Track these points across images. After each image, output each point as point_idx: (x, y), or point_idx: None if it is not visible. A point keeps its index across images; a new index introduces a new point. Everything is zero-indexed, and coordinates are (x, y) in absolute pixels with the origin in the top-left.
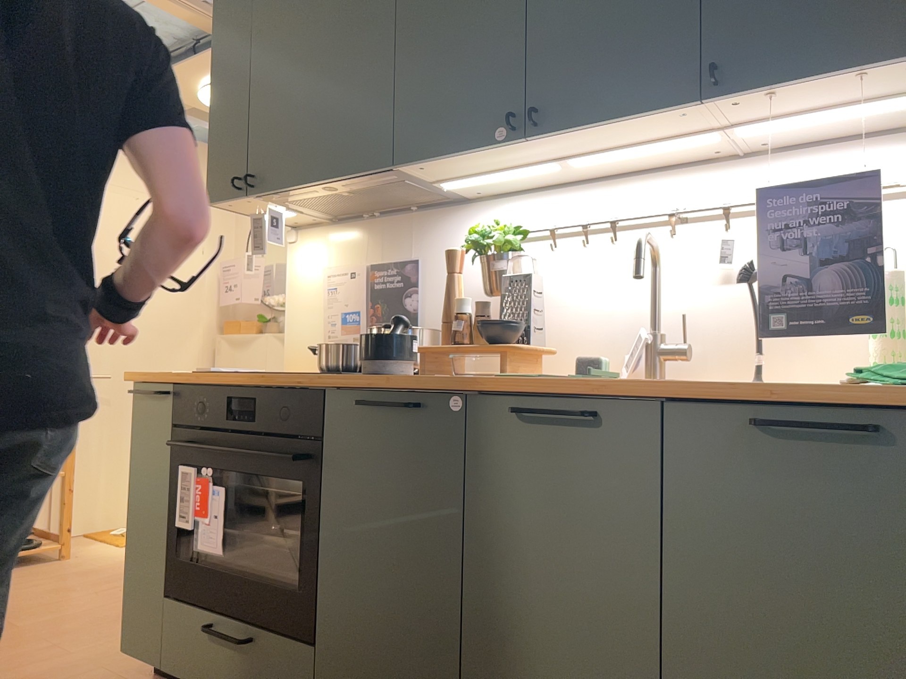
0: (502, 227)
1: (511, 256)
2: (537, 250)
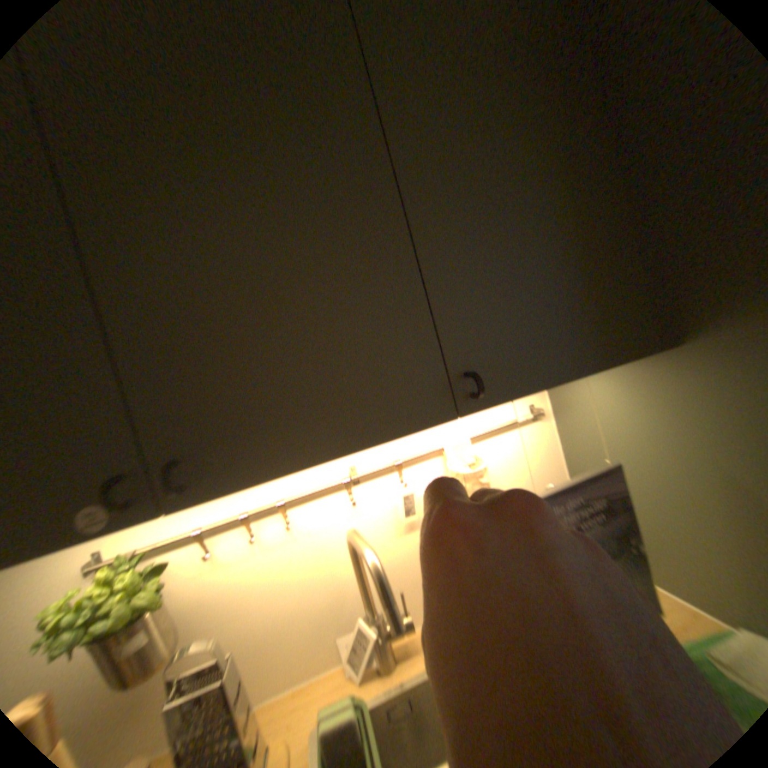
0: (122, 589)
1: (148, 616)
2: (182, 567)
